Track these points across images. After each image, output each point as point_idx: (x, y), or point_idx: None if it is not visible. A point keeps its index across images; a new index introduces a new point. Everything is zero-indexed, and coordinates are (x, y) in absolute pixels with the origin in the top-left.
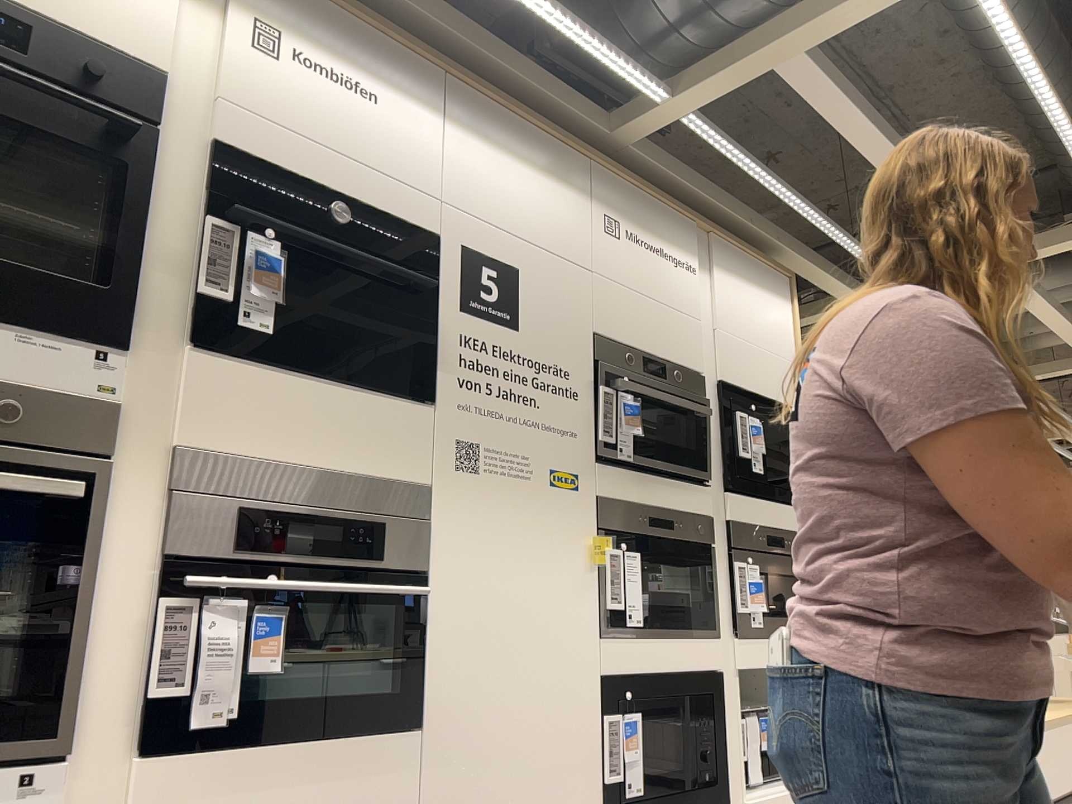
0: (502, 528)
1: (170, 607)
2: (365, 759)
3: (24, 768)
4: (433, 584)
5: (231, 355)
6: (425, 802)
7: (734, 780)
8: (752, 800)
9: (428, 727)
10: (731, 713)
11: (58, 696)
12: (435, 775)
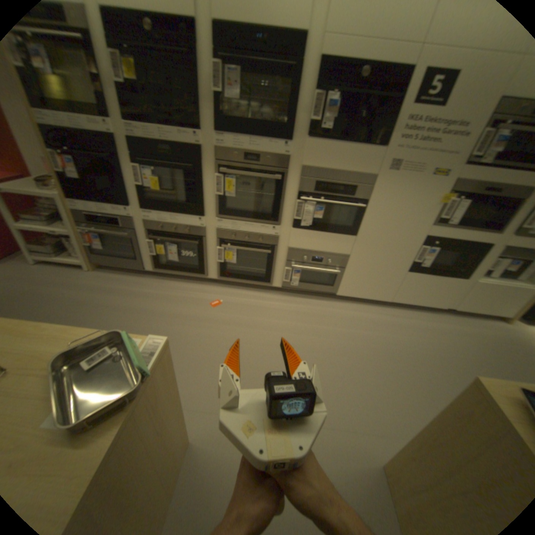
0: (402, 188)
1: (298, 202)
2: (339, 238)
3: (274, 225)
4: (370, 203)
5: (319, 137)
6: (353, 250)
7: (477, 274)
8: (482, 281)
9: (358, 236)
10: (490, 257)
11: (279, 215)
12: (357, 246)
